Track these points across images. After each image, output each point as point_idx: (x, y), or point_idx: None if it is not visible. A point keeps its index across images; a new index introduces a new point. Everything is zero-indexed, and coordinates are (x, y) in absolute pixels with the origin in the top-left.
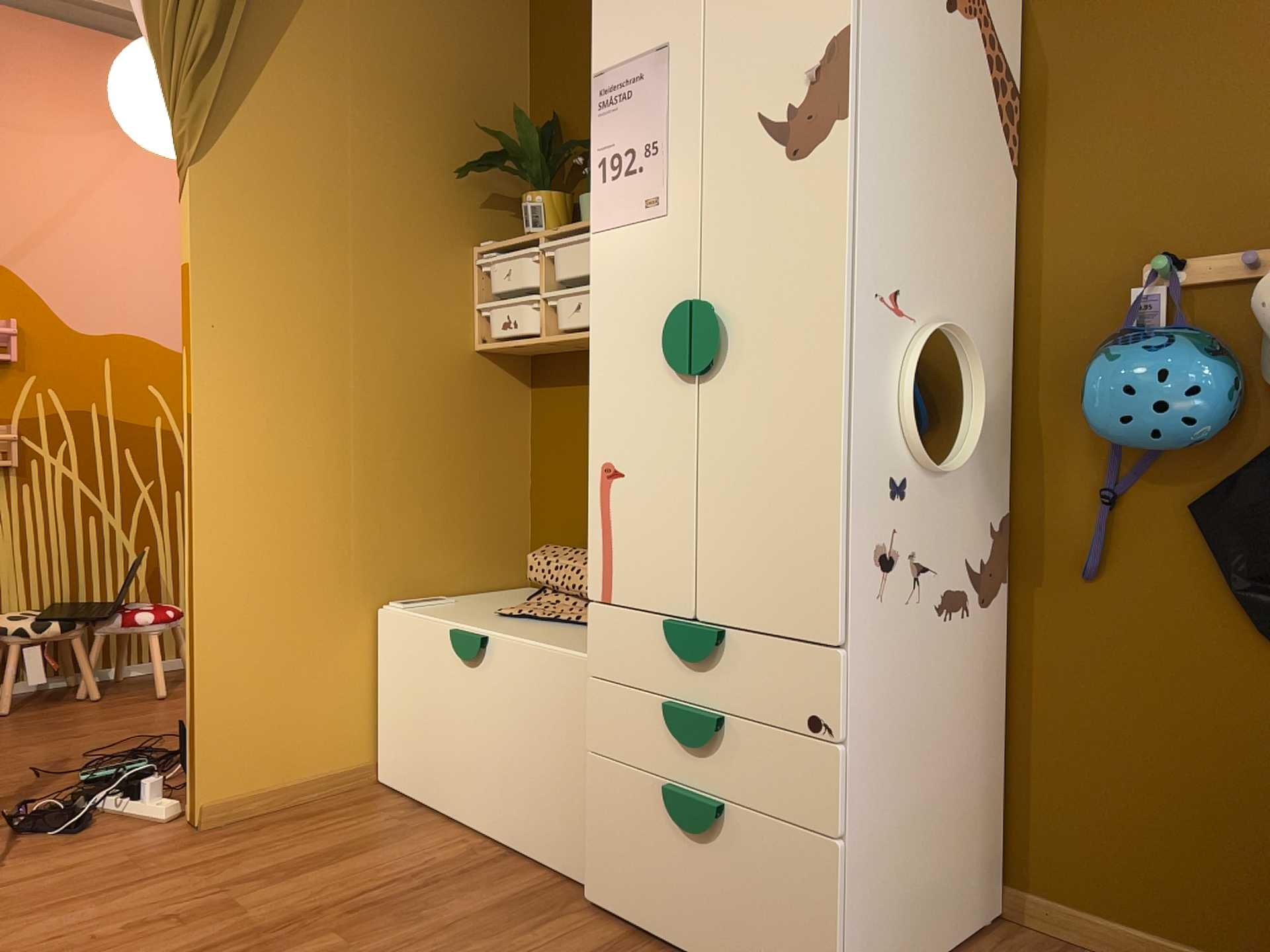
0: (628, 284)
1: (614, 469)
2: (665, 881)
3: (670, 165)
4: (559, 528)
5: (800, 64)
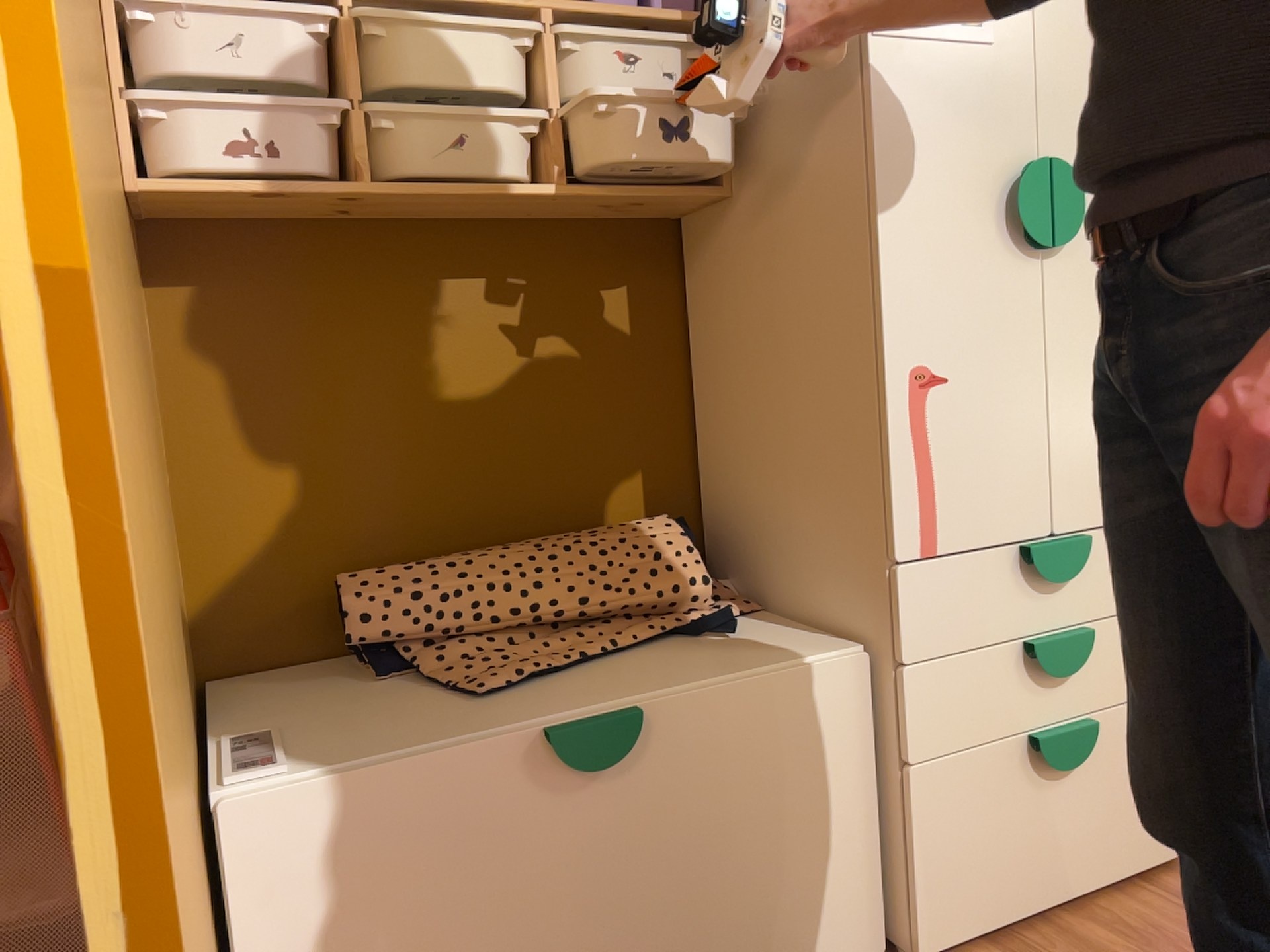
0: (939, 123)
1: (934, 375)
2: (1030, 844)
3: None
4: (282, 548)
5: None
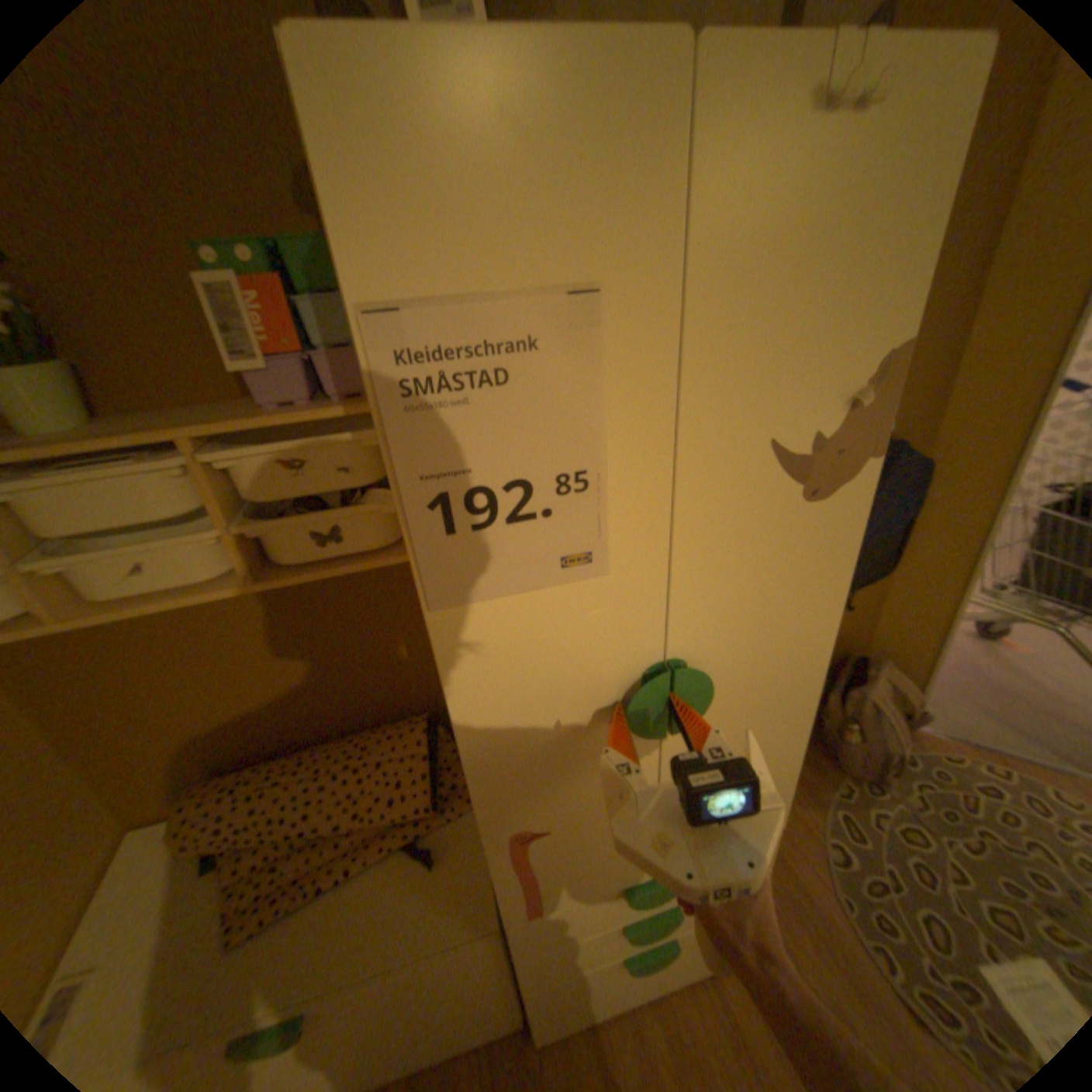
0: (533, 664)
1: (534, 834)
2: (620, 994)
3: (613, 505)
4: (152, 764)
5: (844, 377)
